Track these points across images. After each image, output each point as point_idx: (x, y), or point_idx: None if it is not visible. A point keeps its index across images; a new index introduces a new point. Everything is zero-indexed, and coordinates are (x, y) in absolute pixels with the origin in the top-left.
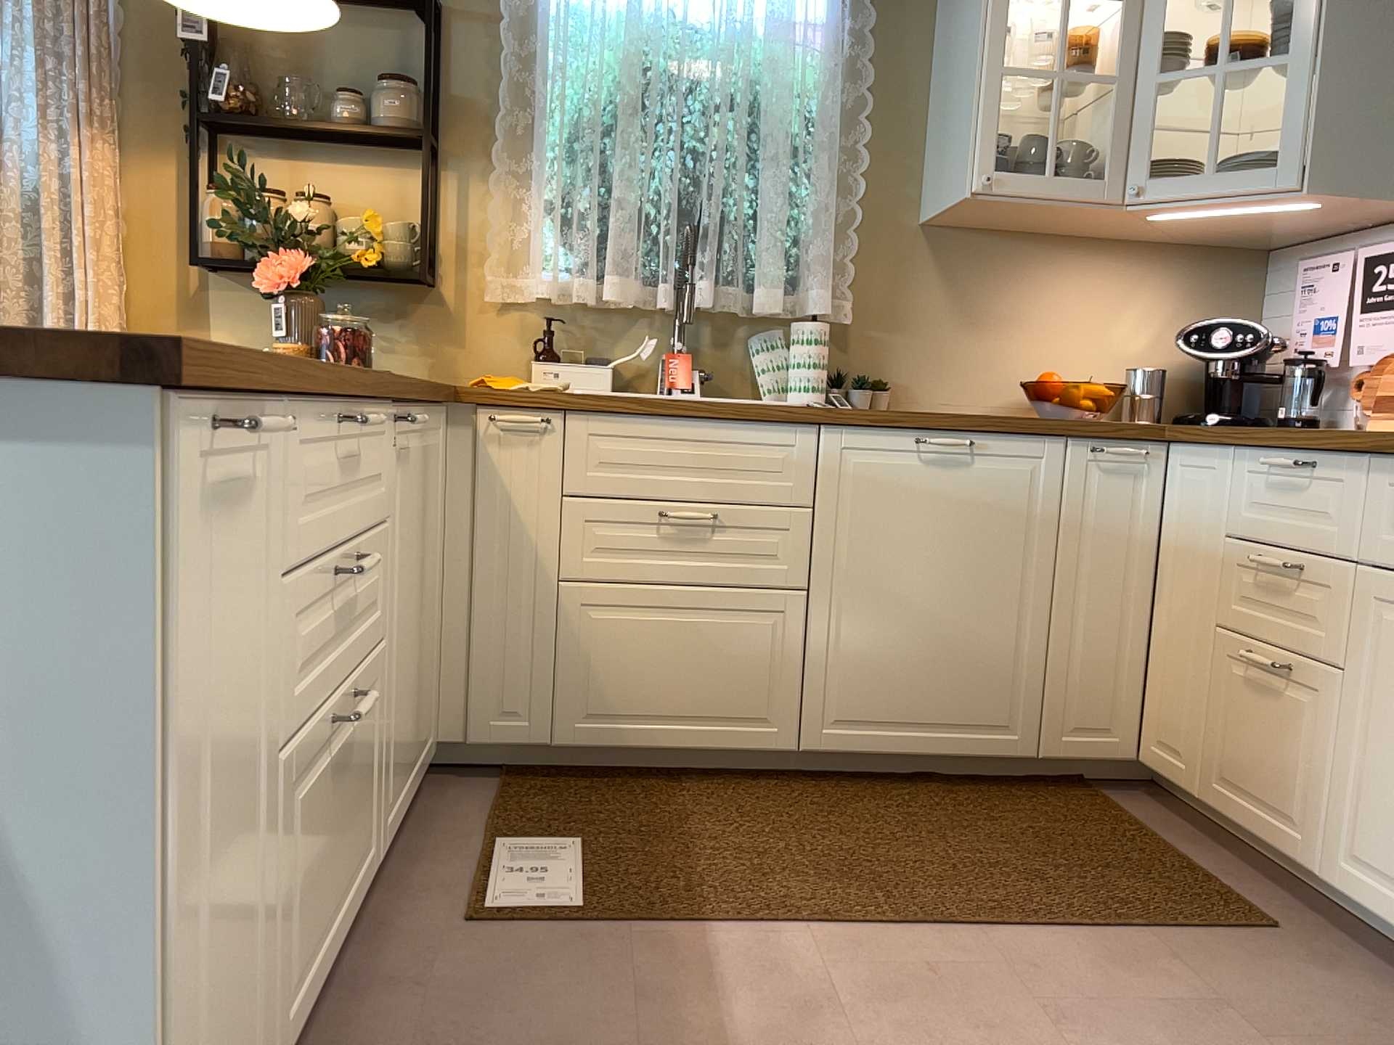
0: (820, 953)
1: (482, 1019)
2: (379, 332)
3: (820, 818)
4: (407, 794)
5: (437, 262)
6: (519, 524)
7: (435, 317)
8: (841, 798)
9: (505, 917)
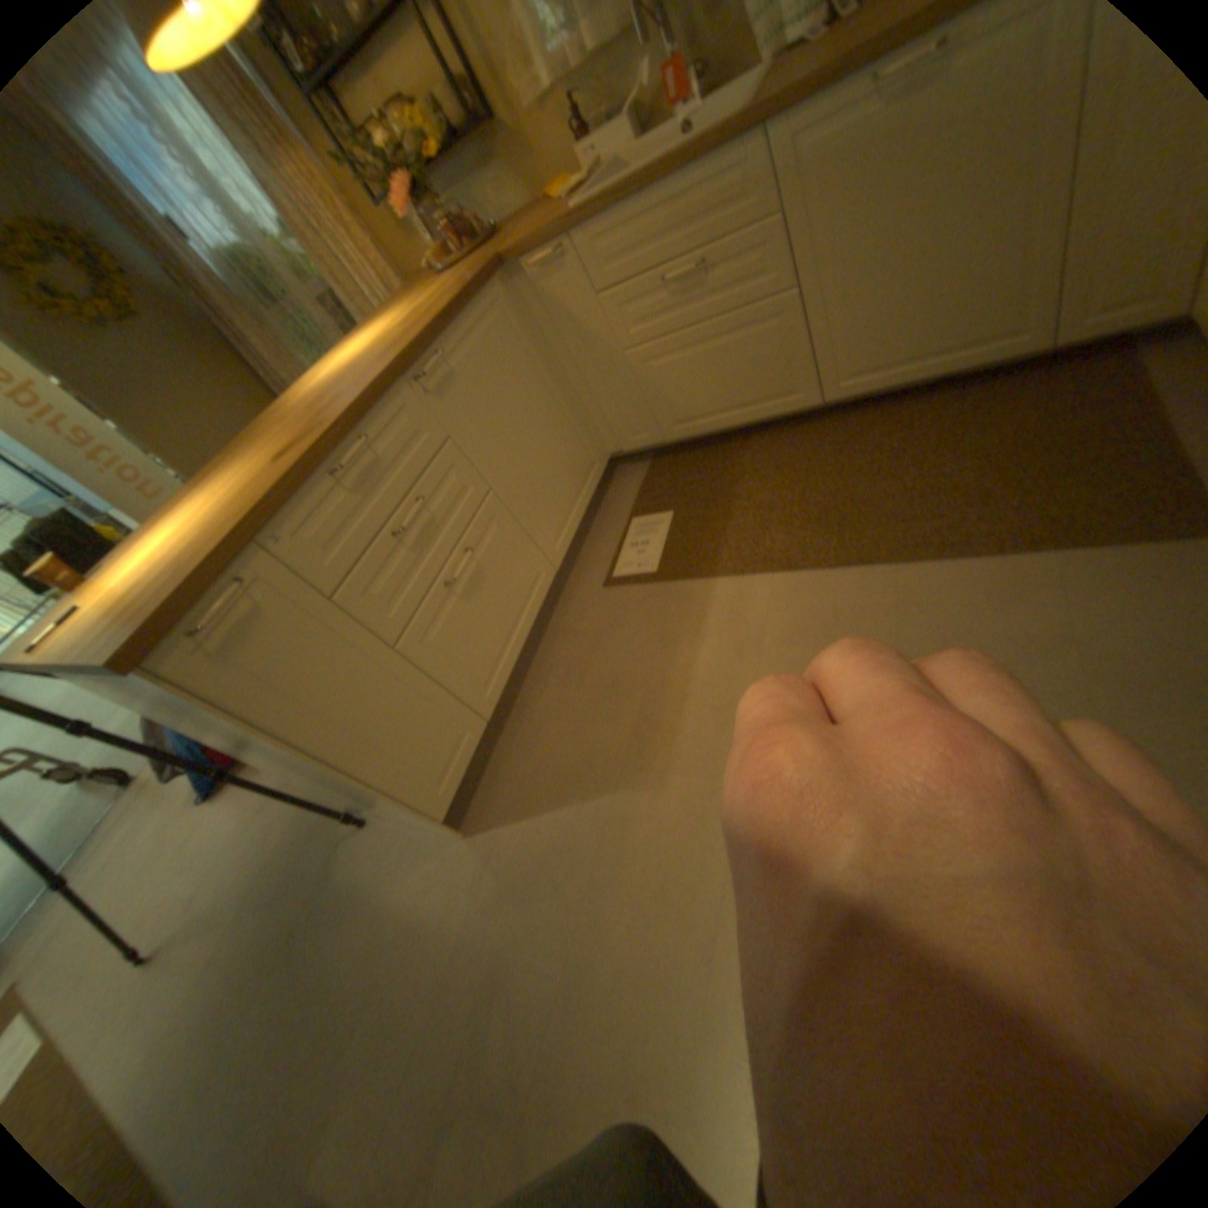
0: (776, 595)
1: (597, 651)
2: (487, 180)
3: (833, 456)
4: (579, 513)
5: (484, 96)
6: (585, 325)
7: (508, 145)
8: (859, 429)
9: (623, 580)
